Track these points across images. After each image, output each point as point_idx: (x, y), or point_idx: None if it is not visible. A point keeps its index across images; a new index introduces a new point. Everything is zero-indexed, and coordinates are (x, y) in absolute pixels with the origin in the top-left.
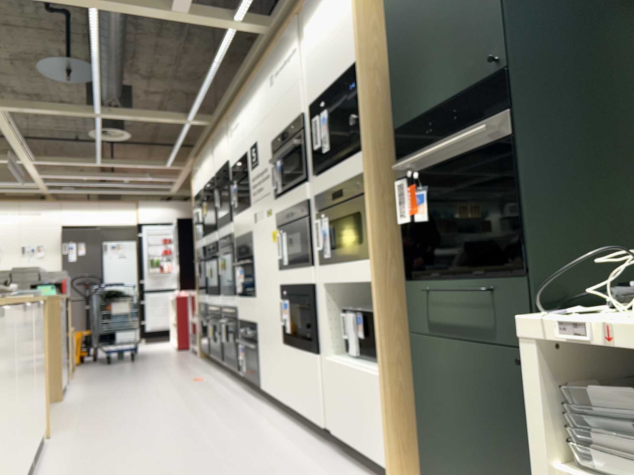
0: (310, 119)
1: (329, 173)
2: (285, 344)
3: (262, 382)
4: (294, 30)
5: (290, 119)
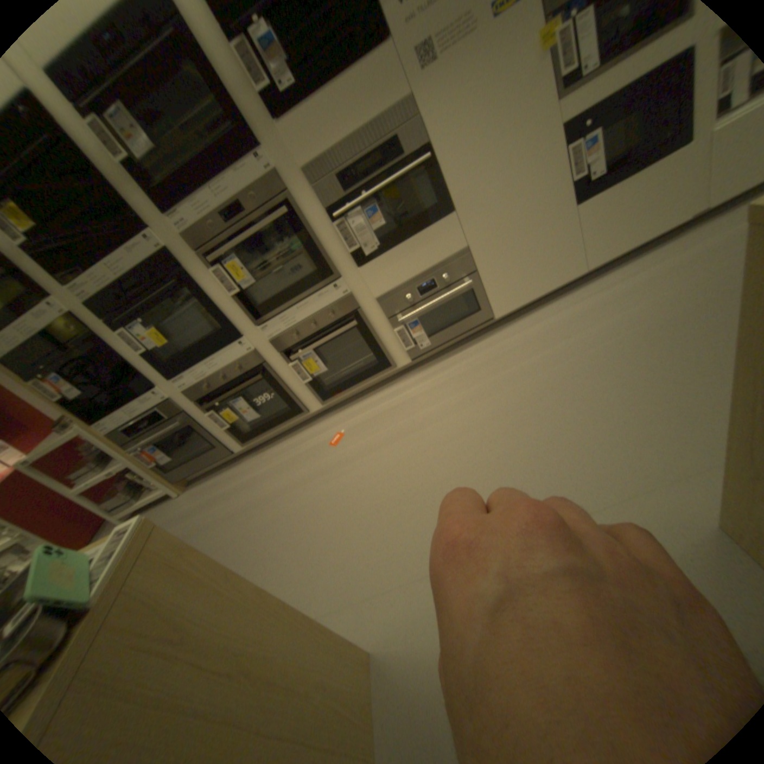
0: None
1: None
2: (585, 198)
3: (498, 308)
4: None
5: None
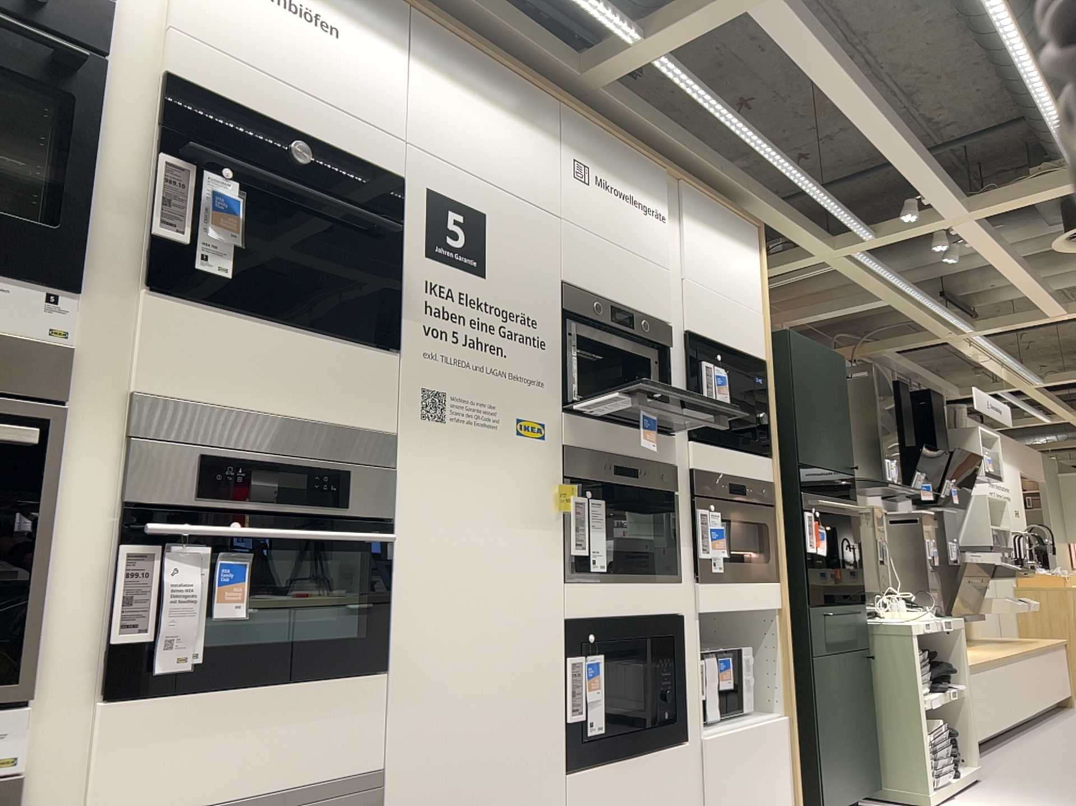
0: (689, 352)
1: (721, 453)
2: (577, 766)
3: None
4: (660, 186)
5: (638, 304)
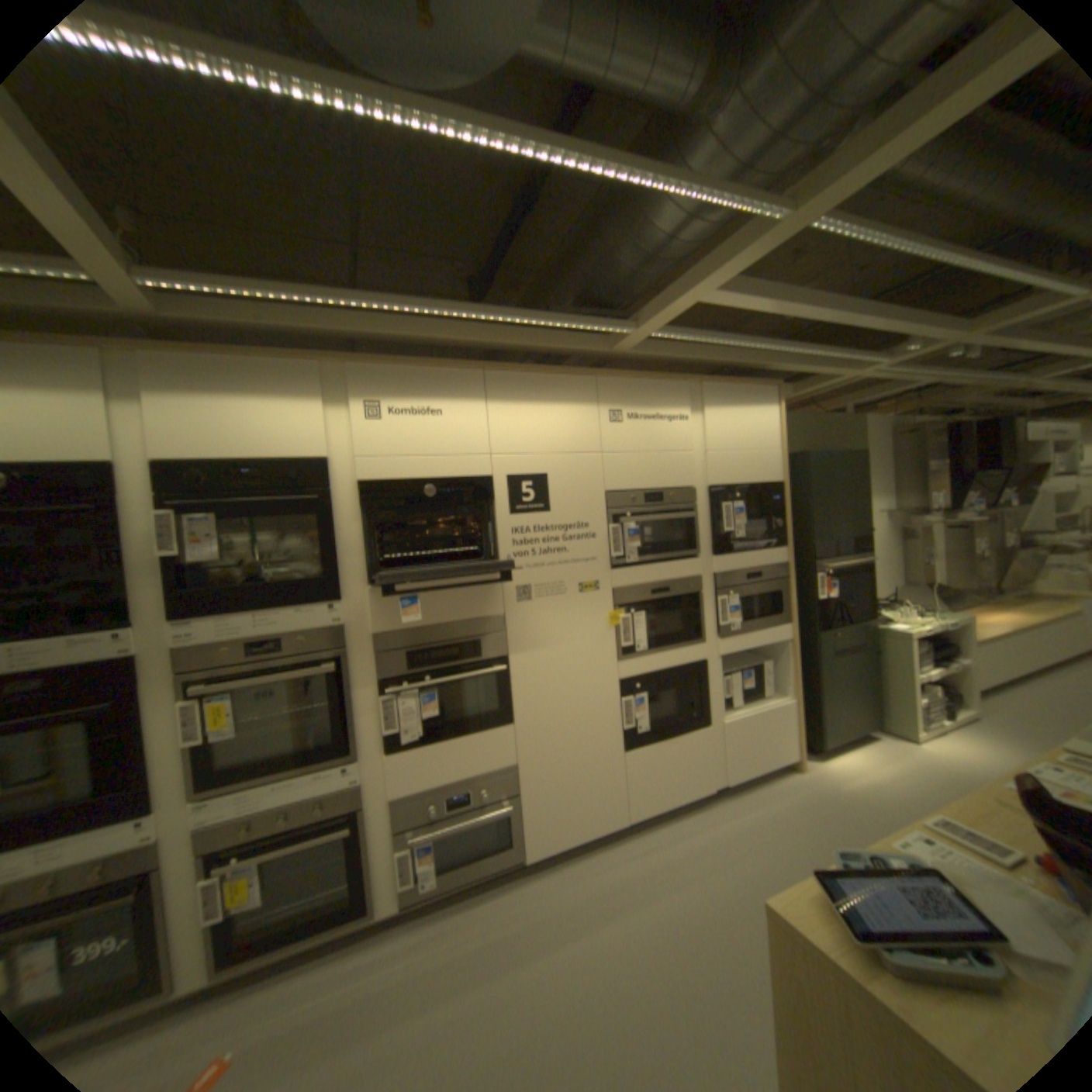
0: (710, 500)
1: (739, 557)
2: (631, 748)
3: (531, 851)
4: (683, 395)
5: (666, 484)
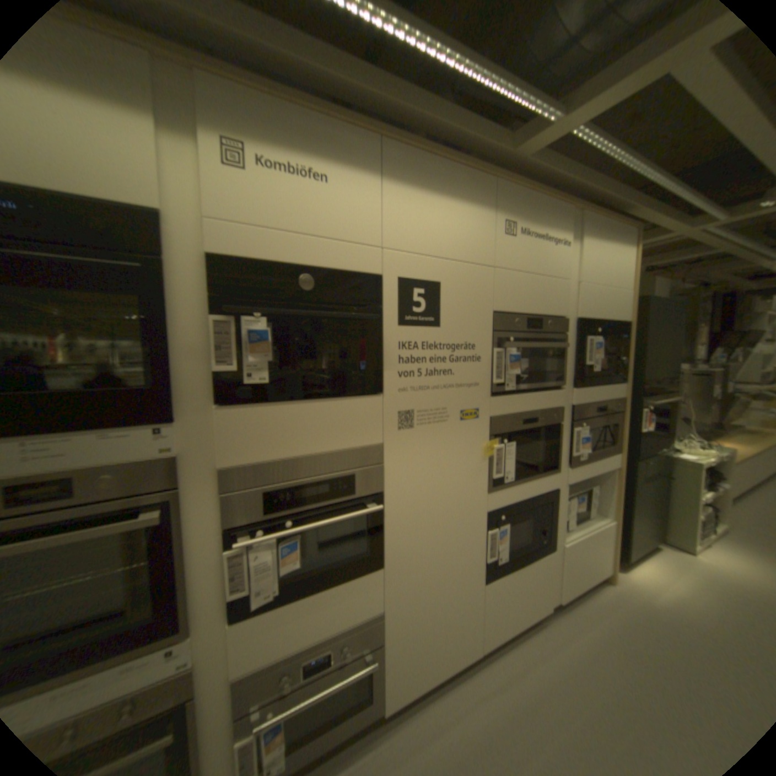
0: (579, 332)
1: (594, 390)
2: (492, 580)
3: (391, 702)
4: (570, 218)
5: (547, 310)
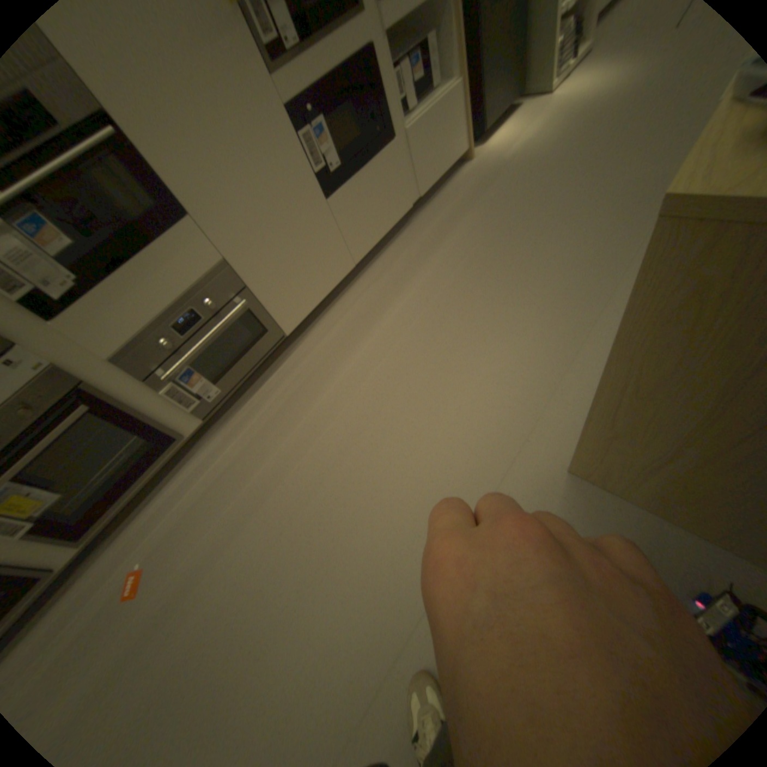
0: None
1: None
2: (330, 192)
3: (286, 324)
4: None
5: None
